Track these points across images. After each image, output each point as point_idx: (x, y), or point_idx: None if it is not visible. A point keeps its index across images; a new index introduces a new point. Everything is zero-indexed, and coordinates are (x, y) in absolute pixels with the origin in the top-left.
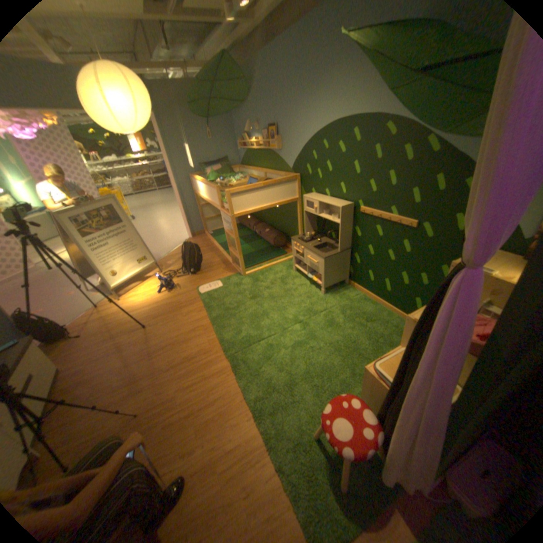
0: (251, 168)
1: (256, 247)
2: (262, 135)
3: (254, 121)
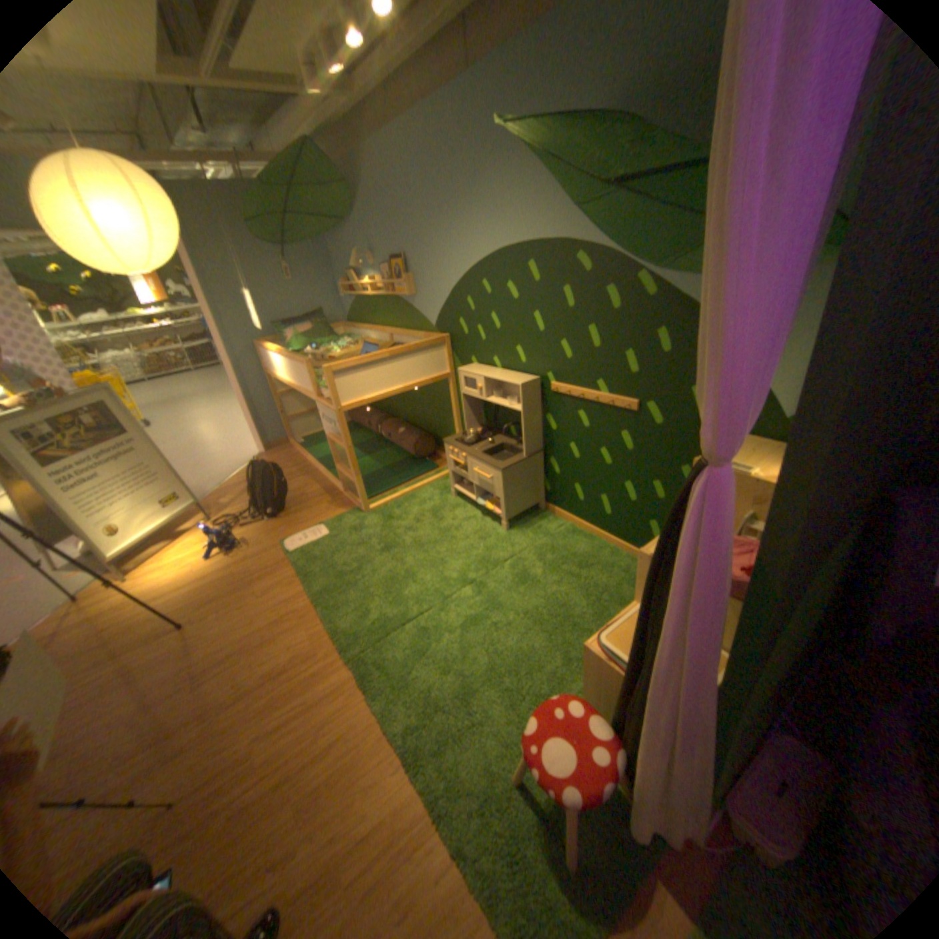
0: (365, 327)
1: (385, 461)
2: (380, 273)
3: (365, 250)
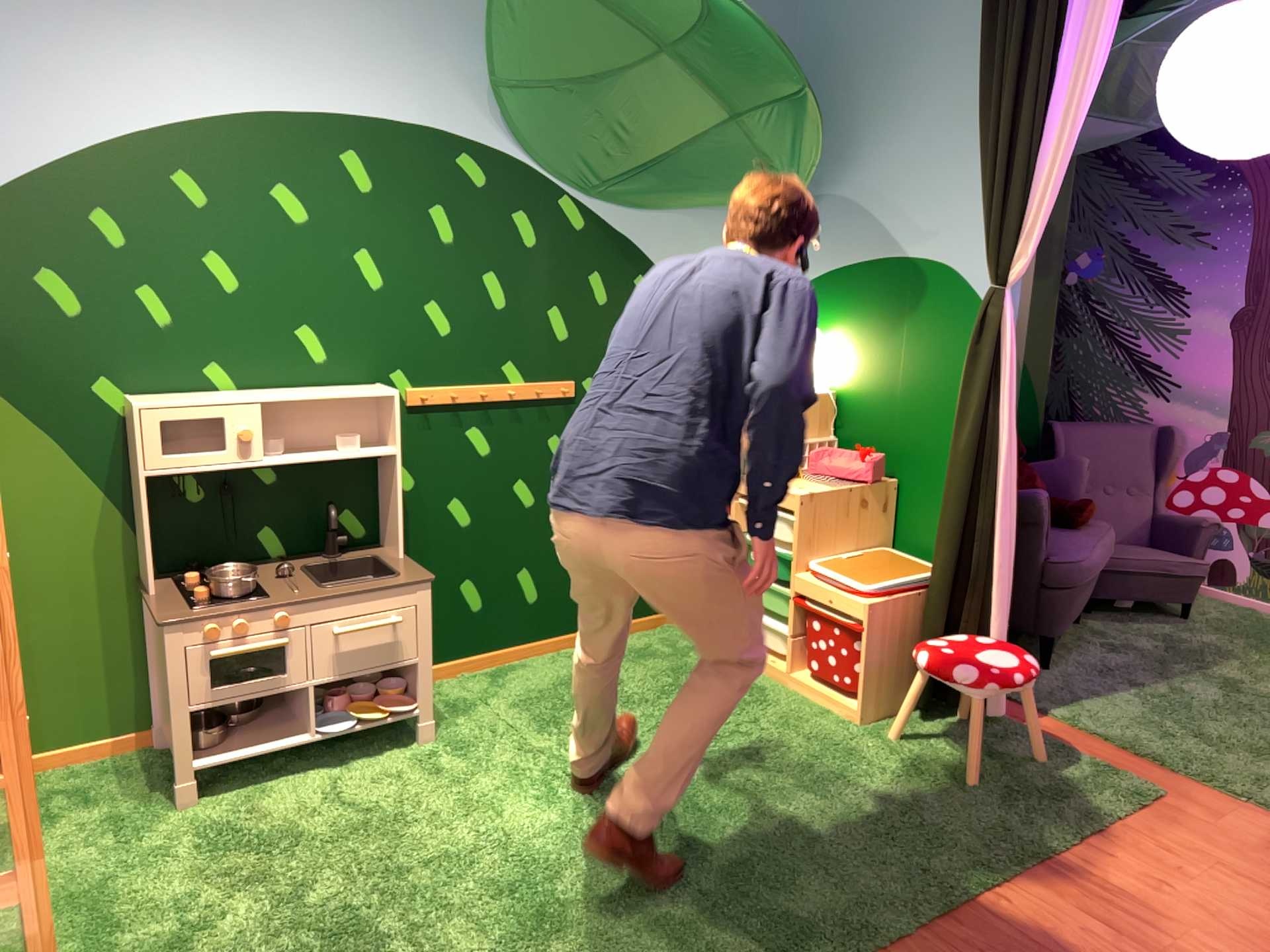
0: None
1: None
2: None
3: None
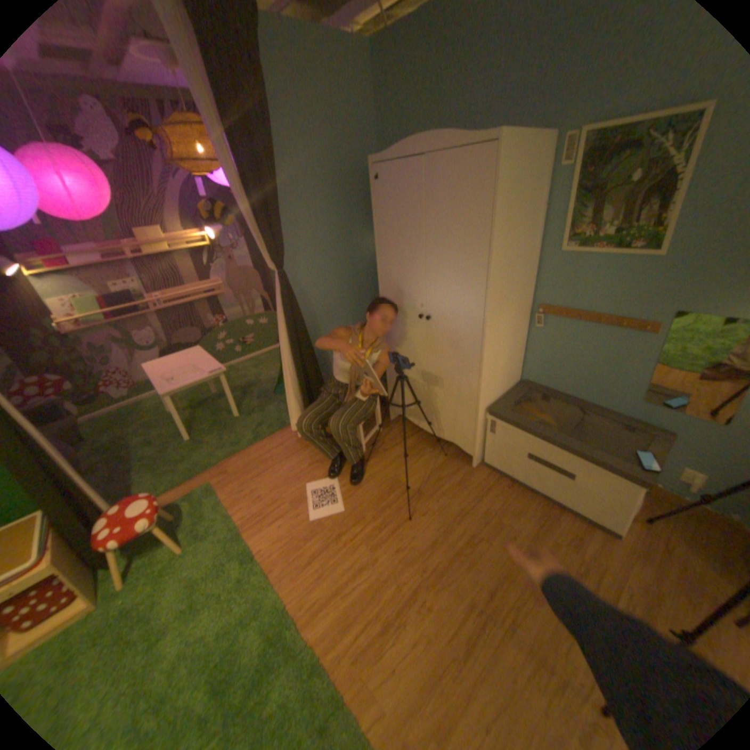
0: None
1: None
2: None
3: None
